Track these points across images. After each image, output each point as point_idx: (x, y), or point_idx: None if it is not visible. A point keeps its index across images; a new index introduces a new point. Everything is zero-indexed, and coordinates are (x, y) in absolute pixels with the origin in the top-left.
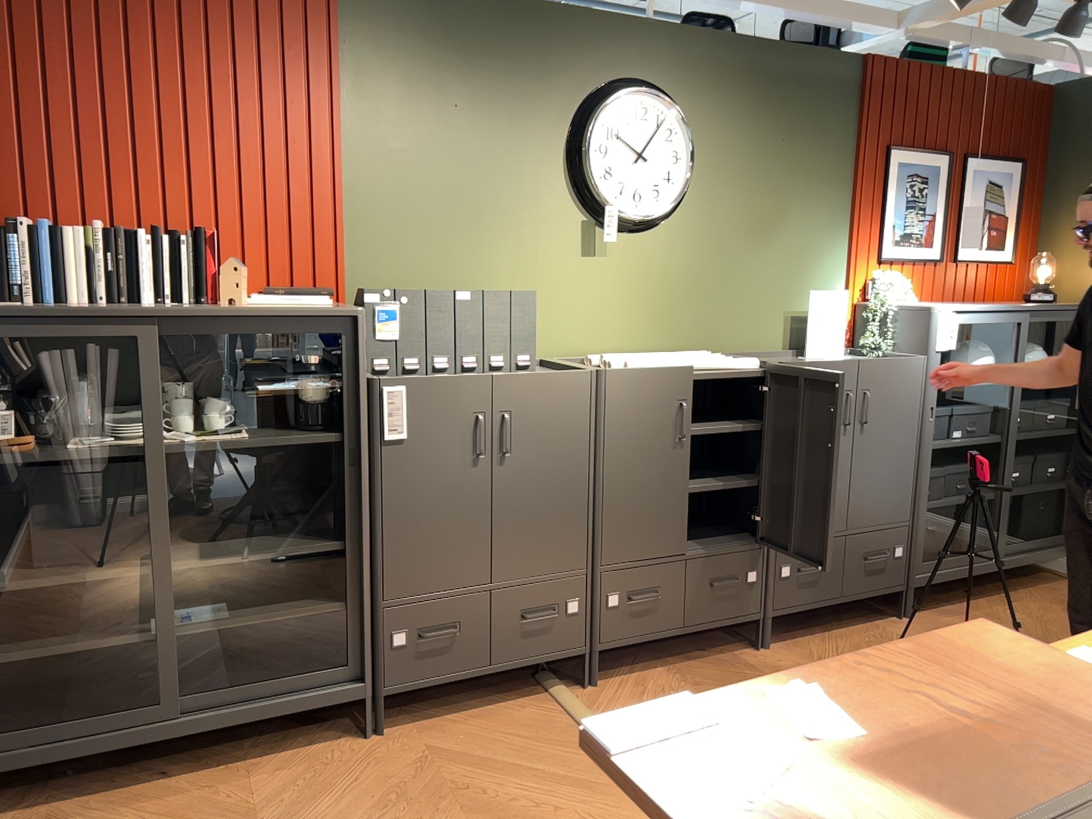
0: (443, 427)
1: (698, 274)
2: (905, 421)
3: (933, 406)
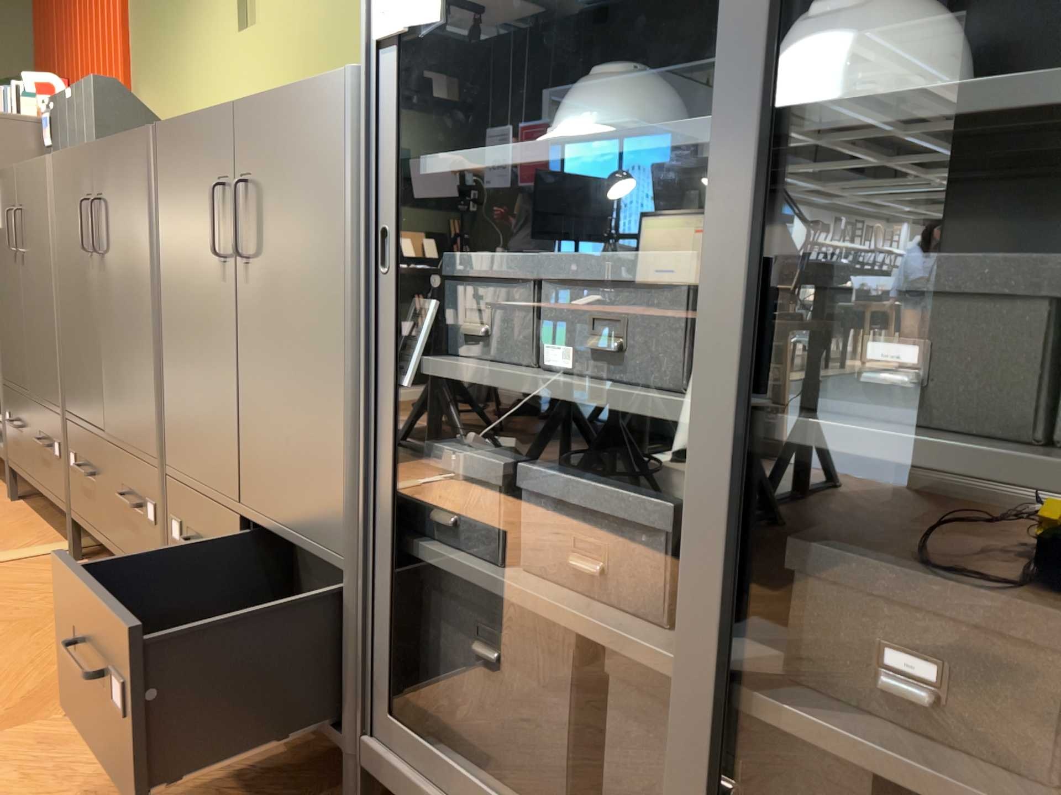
0: (7, 221)
1: (336, 20)
2: (316, 260)
3: (386, 224)
